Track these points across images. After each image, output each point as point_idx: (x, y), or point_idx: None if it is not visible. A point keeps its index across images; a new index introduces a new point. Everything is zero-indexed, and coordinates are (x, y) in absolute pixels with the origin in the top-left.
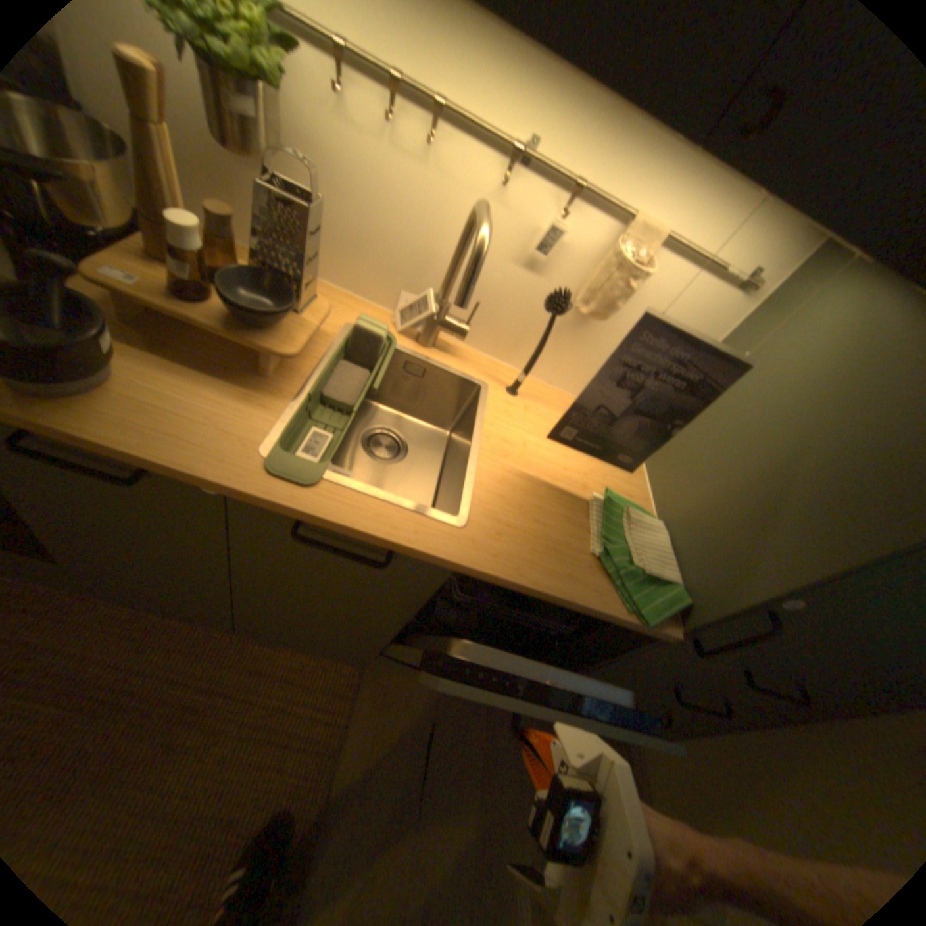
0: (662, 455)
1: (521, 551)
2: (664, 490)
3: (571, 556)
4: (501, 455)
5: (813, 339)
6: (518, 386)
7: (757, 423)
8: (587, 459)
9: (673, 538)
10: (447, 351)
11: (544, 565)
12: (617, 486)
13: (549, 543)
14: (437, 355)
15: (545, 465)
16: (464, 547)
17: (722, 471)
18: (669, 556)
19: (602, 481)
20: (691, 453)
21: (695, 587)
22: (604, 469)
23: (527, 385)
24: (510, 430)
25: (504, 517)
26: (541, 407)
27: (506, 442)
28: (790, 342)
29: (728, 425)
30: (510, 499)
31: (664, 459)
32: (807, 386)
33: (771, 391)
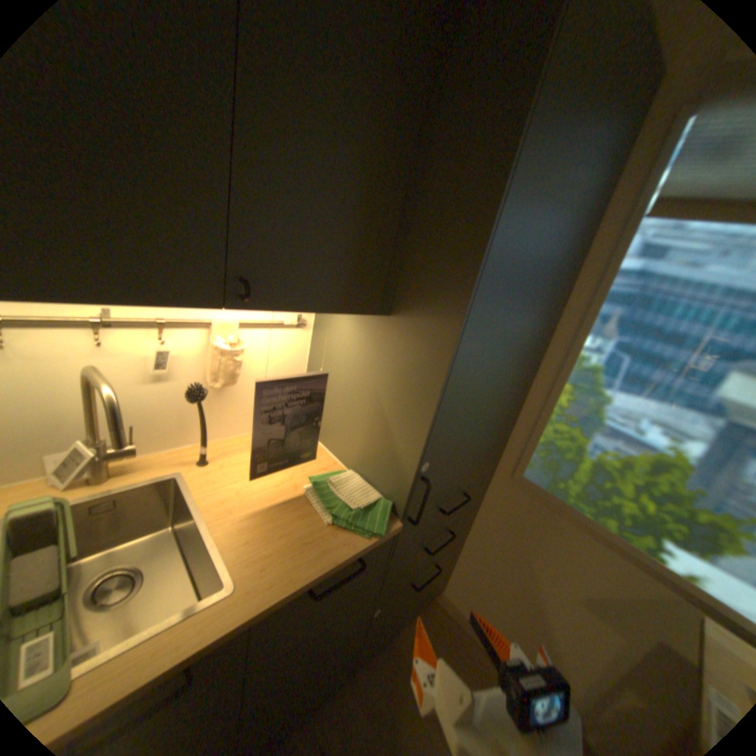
0: (324, 432)
1: (284, 567)
2: (339, 451)
3: (316, 539)
4: (225, 515)
5: (345, 339)
6: (204, 456)
7: (352, 390)
8: (285, 467)
9: (361, 475)
10: (124, 471)
11: (304, 560)
12: (313, 470)
13: (298, 544)
14: (117, 481)
15: (260, 495)
16: (243, 604)
17: (356, 423)
18: (365, 488)
19: (303, 474)
20: (337, 422)
21: (387, 493)
22: (299, 465)
23: (211, 449)
24: (220, 491)
25: (257, 556)
26: (231, 457)
27: (223, 502)
28: (337, 345)
29: (342, 398)
30: (253, 539)
31: (327, 433)
32: (358, 363)
33: (347, 372)
